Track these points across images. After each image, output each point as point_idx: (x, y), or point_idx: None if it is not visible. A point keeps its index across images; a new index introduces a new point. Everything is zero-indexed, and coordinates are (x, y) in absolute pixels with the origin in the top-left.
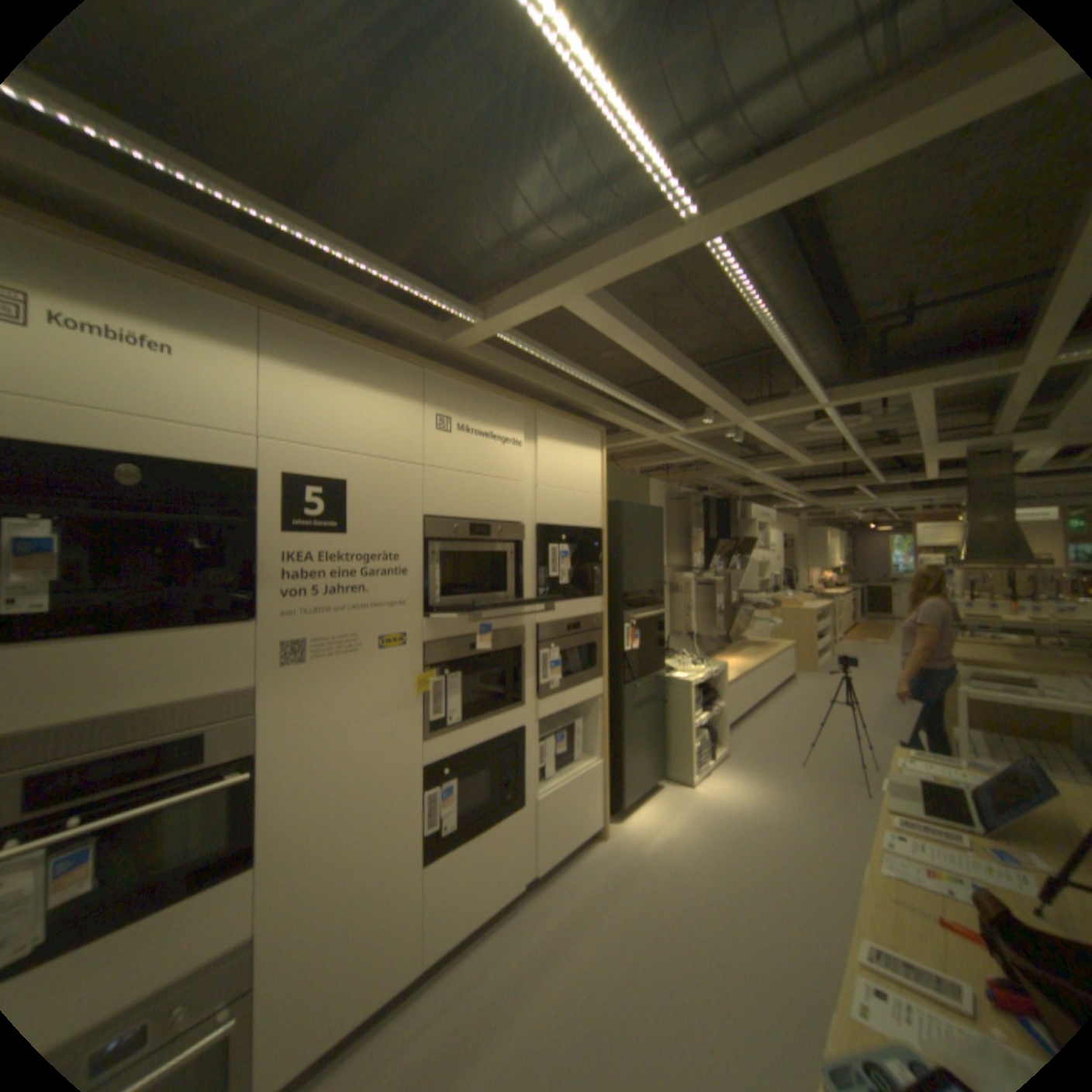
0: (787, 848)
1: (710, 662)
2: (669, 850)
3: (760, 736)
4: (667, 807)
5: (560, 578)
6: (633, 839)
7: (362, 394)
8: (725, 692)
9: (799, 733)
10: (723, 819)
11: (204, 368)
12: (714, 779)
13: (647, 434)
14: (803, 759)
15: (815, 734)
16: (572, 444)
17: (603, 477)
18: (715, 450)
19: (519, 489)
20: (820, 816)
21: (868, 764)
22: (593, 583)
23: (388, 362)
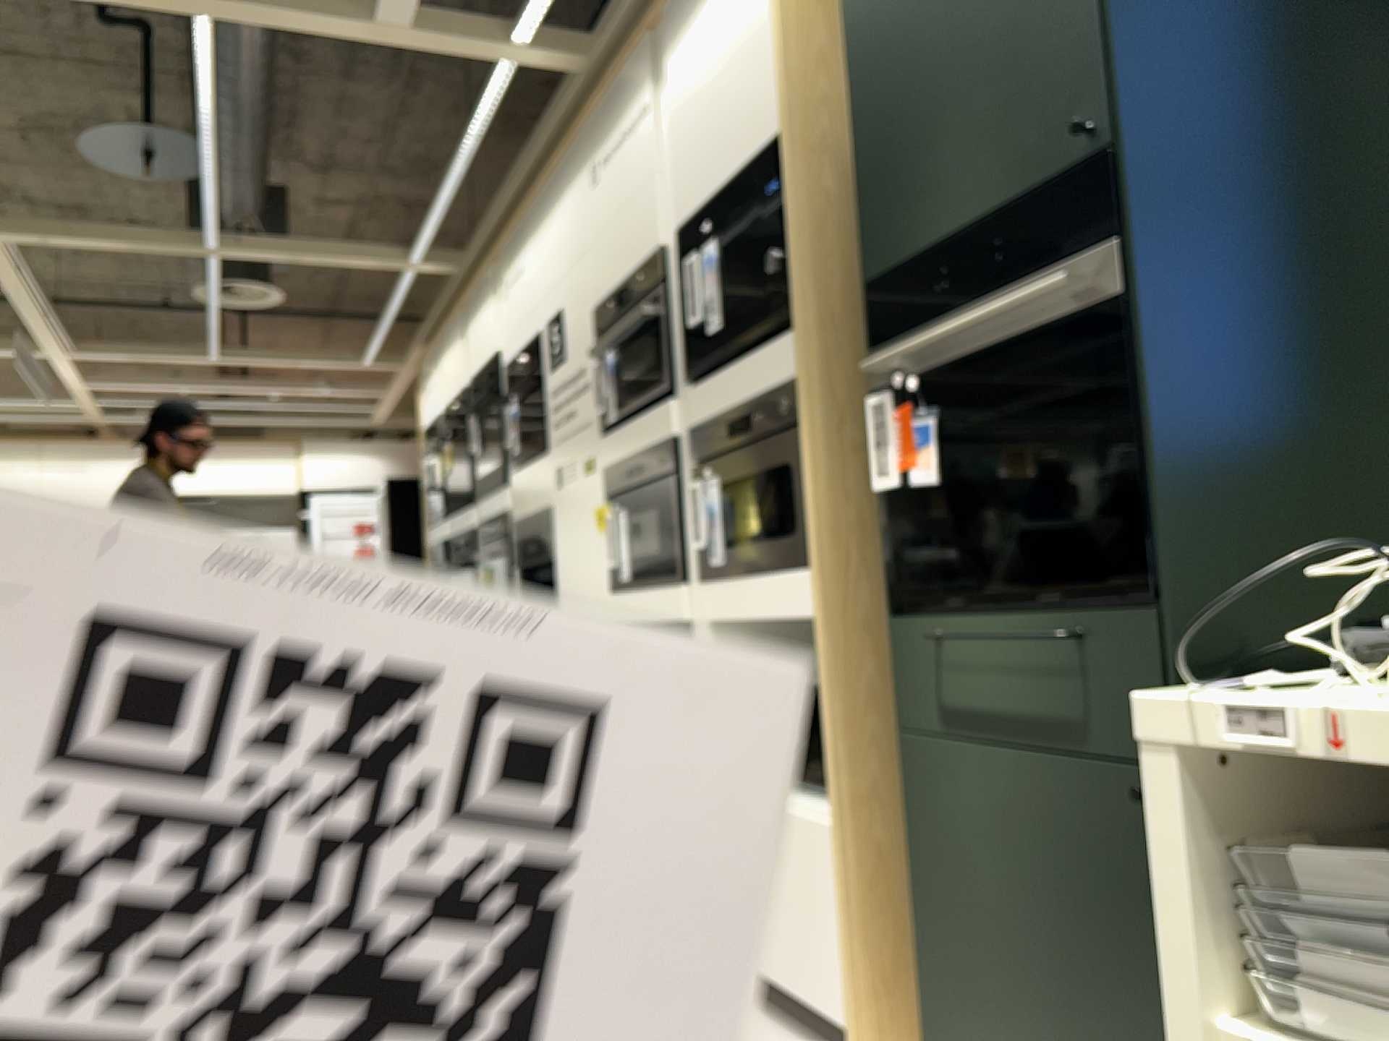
0: None
1: None
2: None
3: None
4: None
5: (712, 320)
6: None
7: (561, 211)
8: None
9: None
10: None
11: (526, 270)
12: None
13: None
14: None
15: None
16: None
17: None
18: None
19: (653, 188)
20: None
21: None
22: (778, 296)
23: (567, 156)
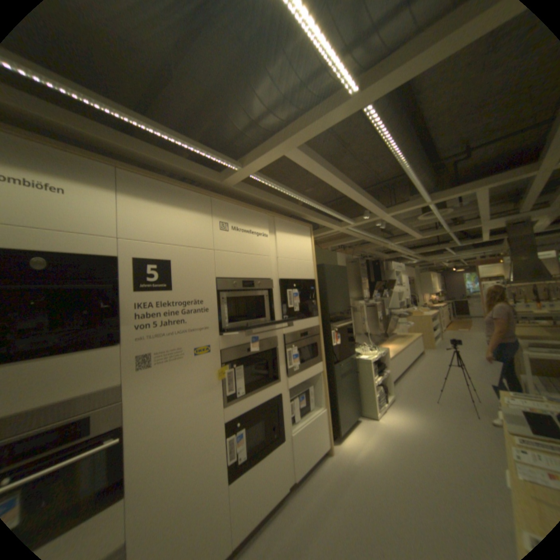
0: (437, 453)
1: (379, 348)
2: (369, 459)
3: (410, 387)
4: (365, 433)
5: (294, 308)
6: (348, 454)
7: (176, 212)
8: (389, 364)
9: (432, 384)
10: (398, 437)
11: (83, 201)
12: (389, 414)
13: (333, 227)
14: (436, 398)
15: (441, 384)
16: (295, 234)
17: (313, 251)
18: (370, 234)
19: (268, 260)
20: (453, 432)
21: (474, 399)
22: (312, 309)
23: (190, 194)
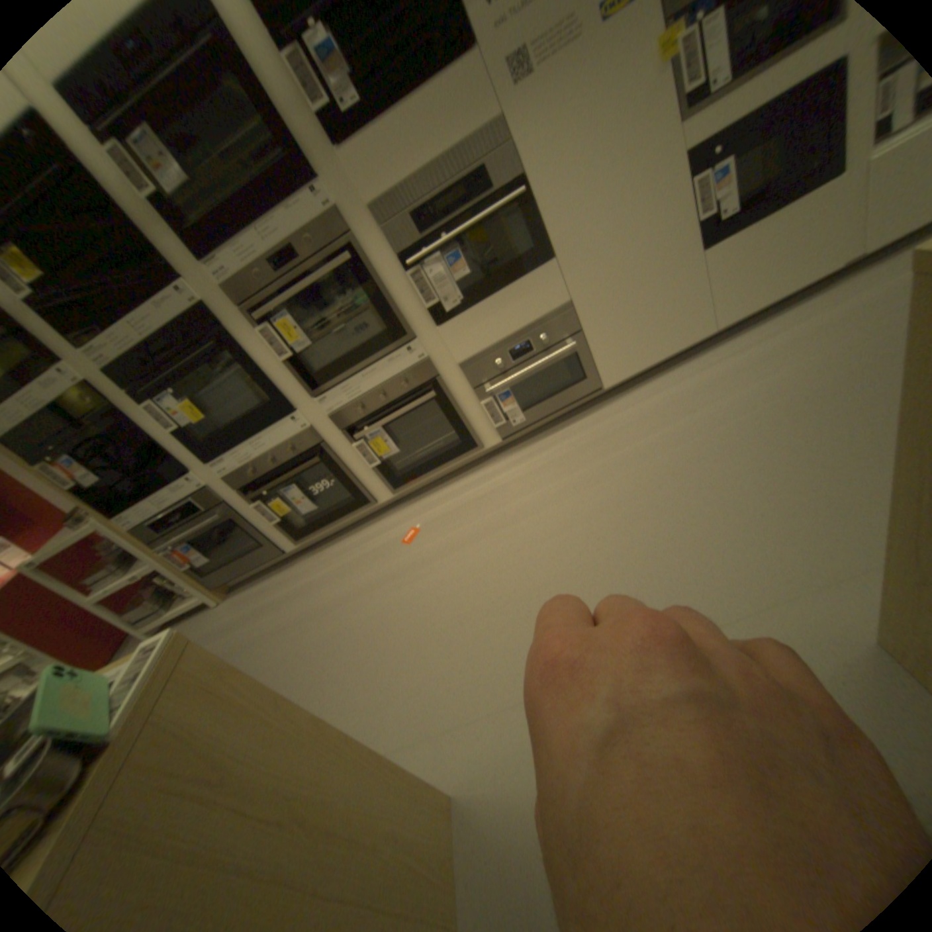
0: None
1: None
2: None
3: None
4: None
5: None
6: None
7: None
8: None
9: None
10: None
11: None
12: None
13: None
14: None
15: None
16: None
17: None
18: None
19: None
20: None
21: None
22: None
23: None
